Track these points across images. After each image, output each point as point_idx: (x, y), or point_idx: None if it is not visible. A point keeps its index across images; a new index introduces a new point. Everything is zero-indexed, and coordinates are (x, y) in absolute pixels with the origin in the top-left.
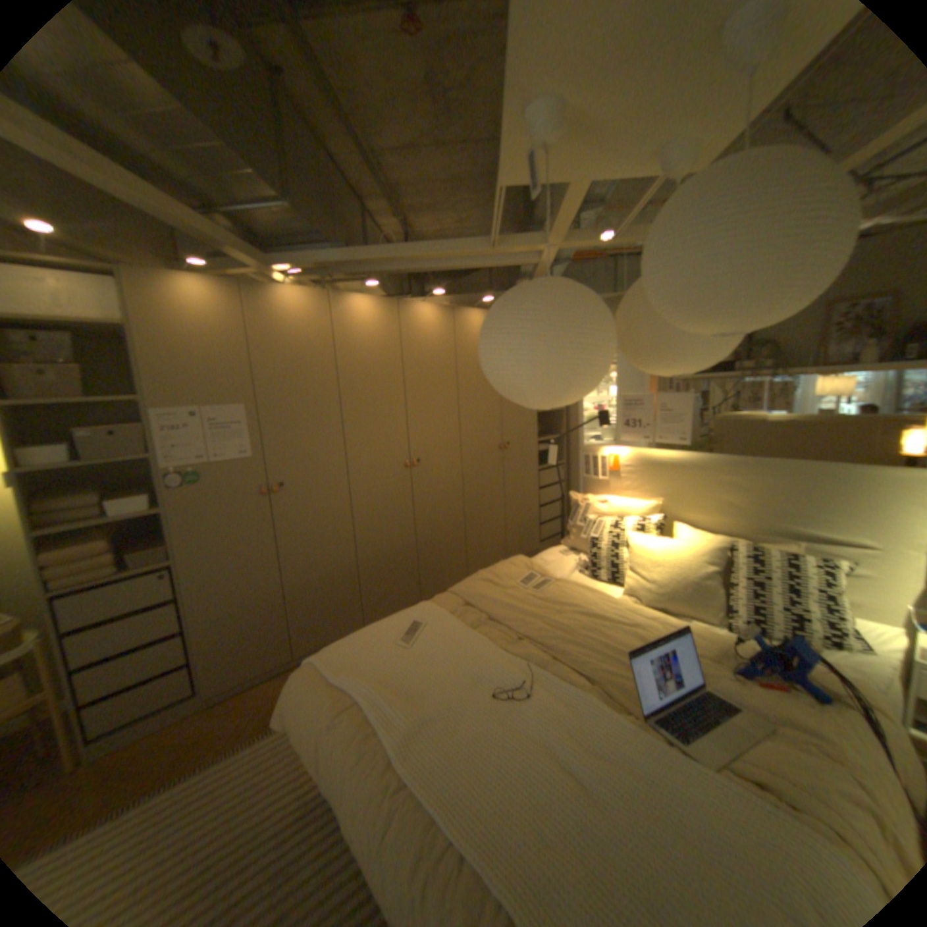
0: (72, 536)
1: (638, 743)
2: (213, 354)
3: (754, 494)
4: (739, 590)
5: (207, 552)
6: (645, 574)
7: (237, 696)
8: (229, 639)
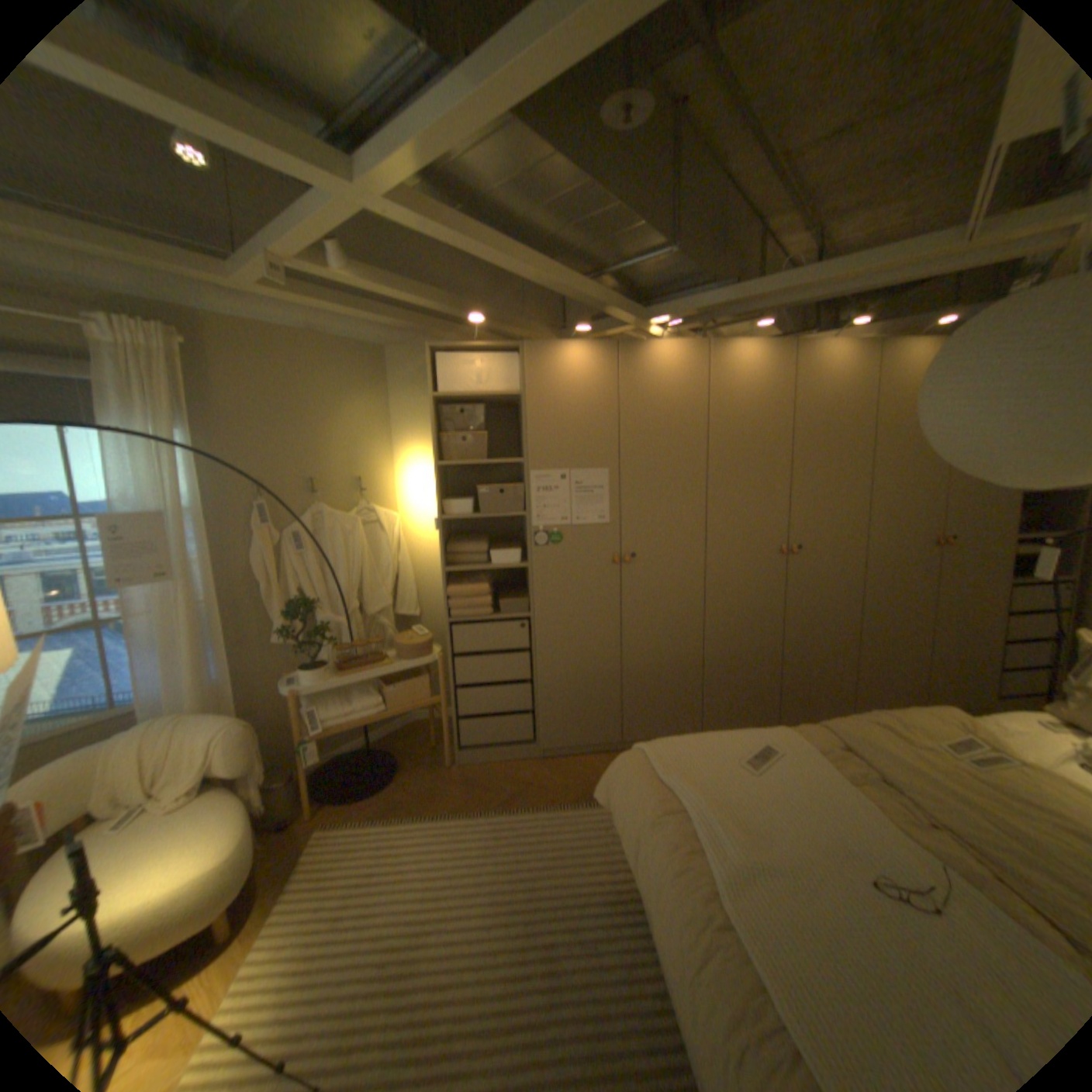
0: (466, 576)
1: None
2: (585, 418)
3: None
4: None
5: (559, 611)
6: None
7: (568, 758)
8: (567, 700)
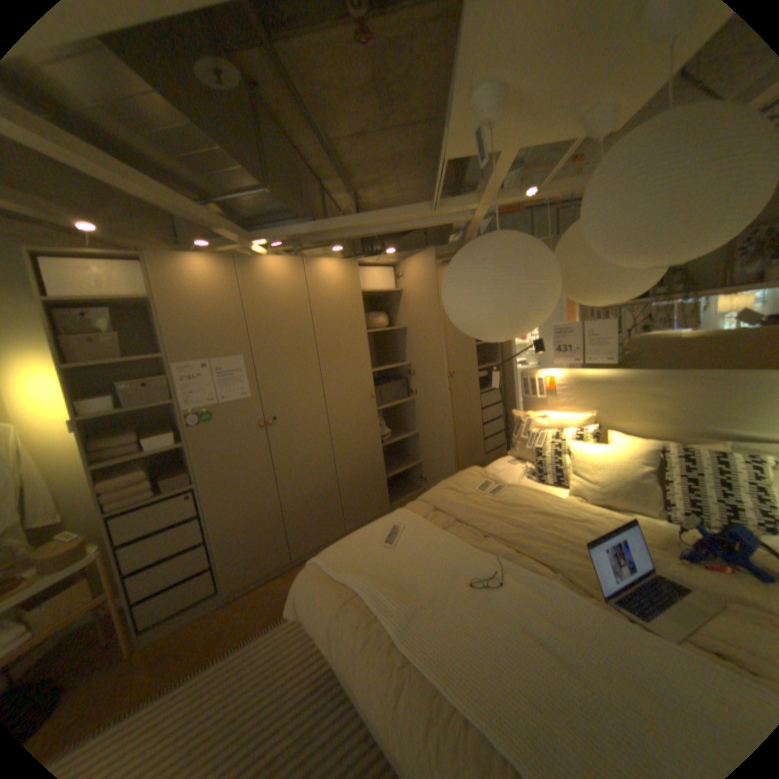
0: (116, 469)
1: (603, 621)
2: (215, 316)
3: (680, 402)
4: (674, 486)
5: (219, 477)
6: (587, 477)
7: (249, 593)
8: (240, 547)
